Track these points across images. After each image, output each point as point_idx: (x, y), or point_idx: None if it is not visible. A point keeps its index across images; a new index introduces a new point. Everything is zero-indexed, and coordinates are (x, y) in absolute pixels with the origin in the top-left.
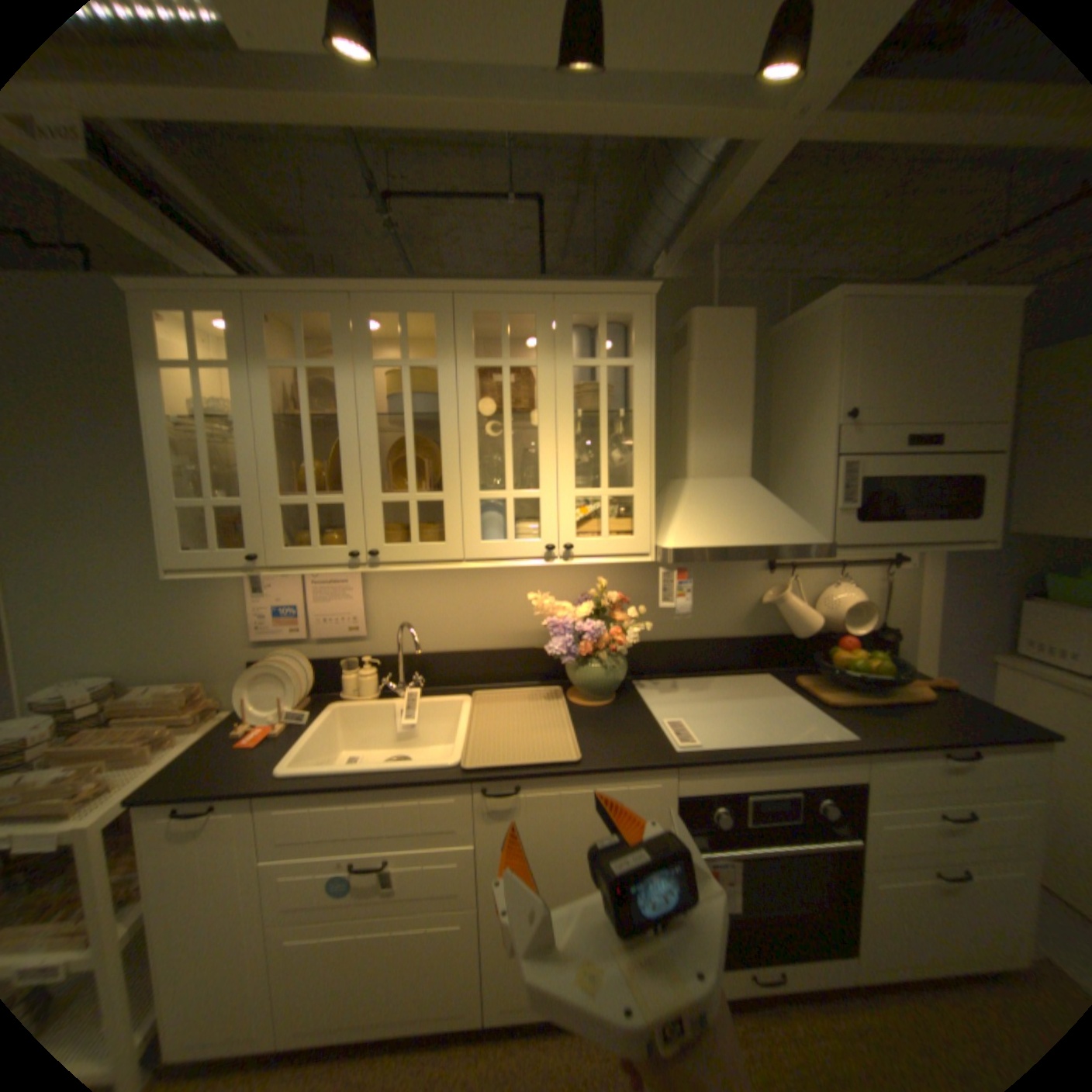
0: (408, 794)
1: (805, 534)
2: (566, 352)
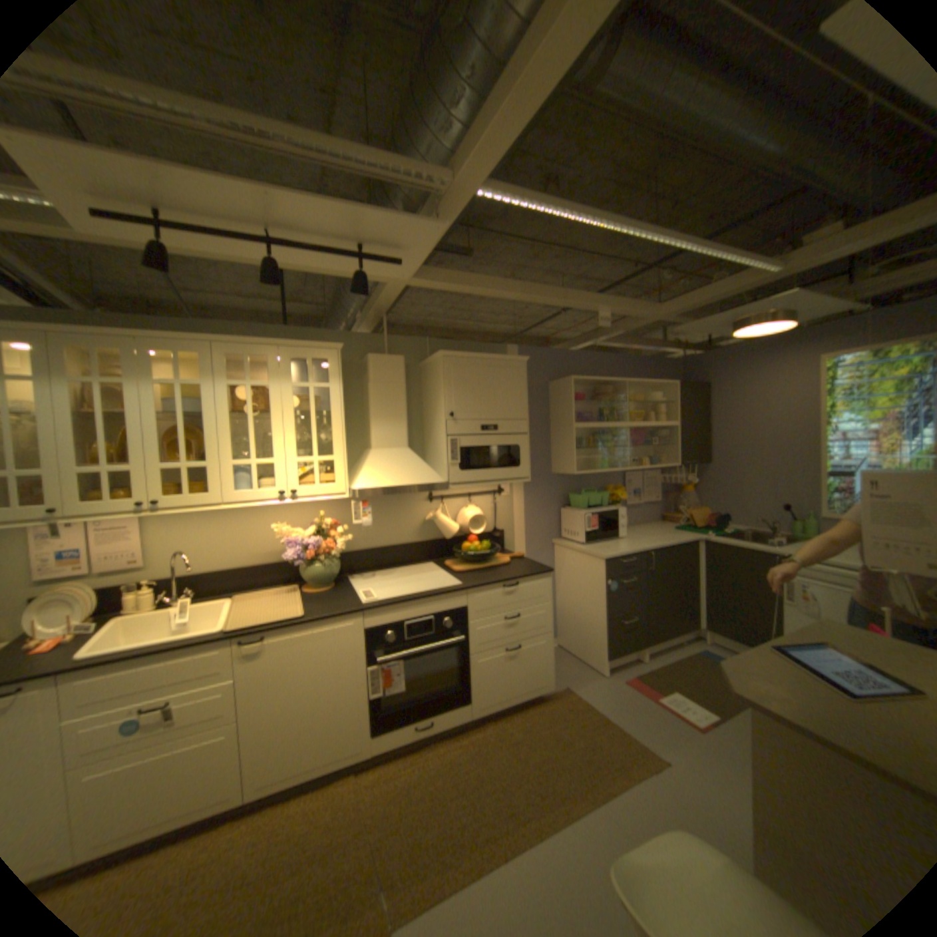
0: (185, 653)
1: (433, 478)
2: (288, 380)
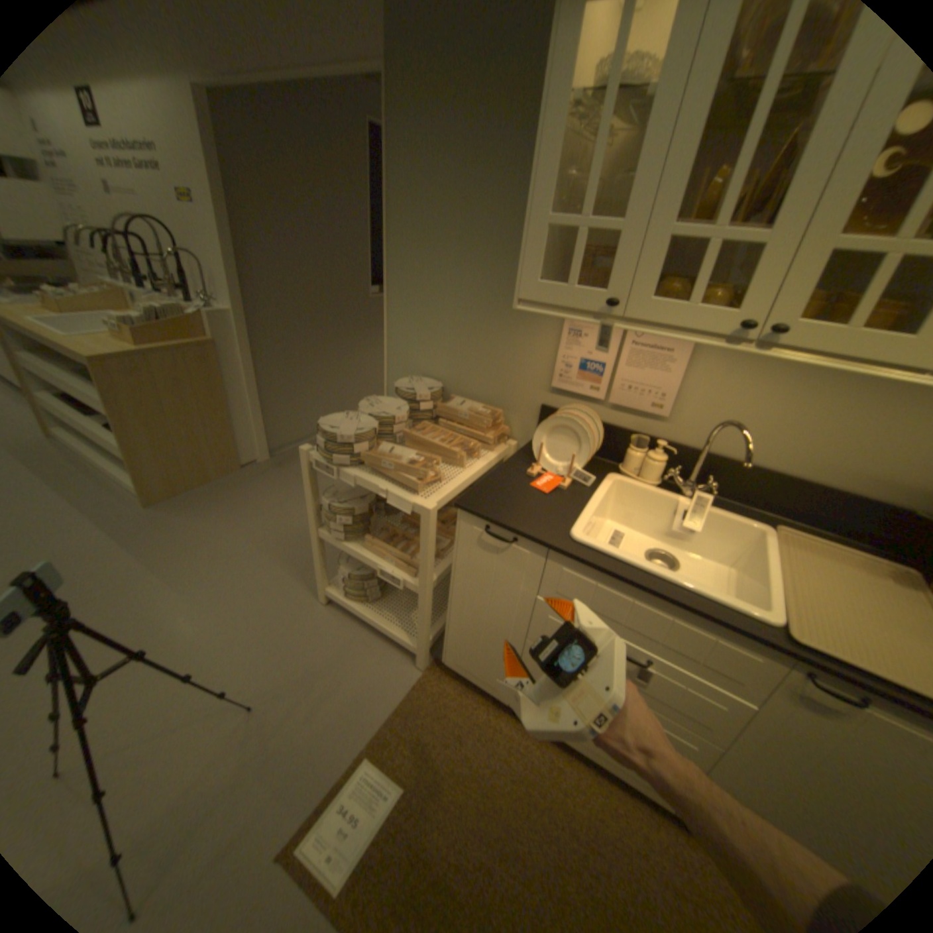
0: (709, 627)
1: None
2: None
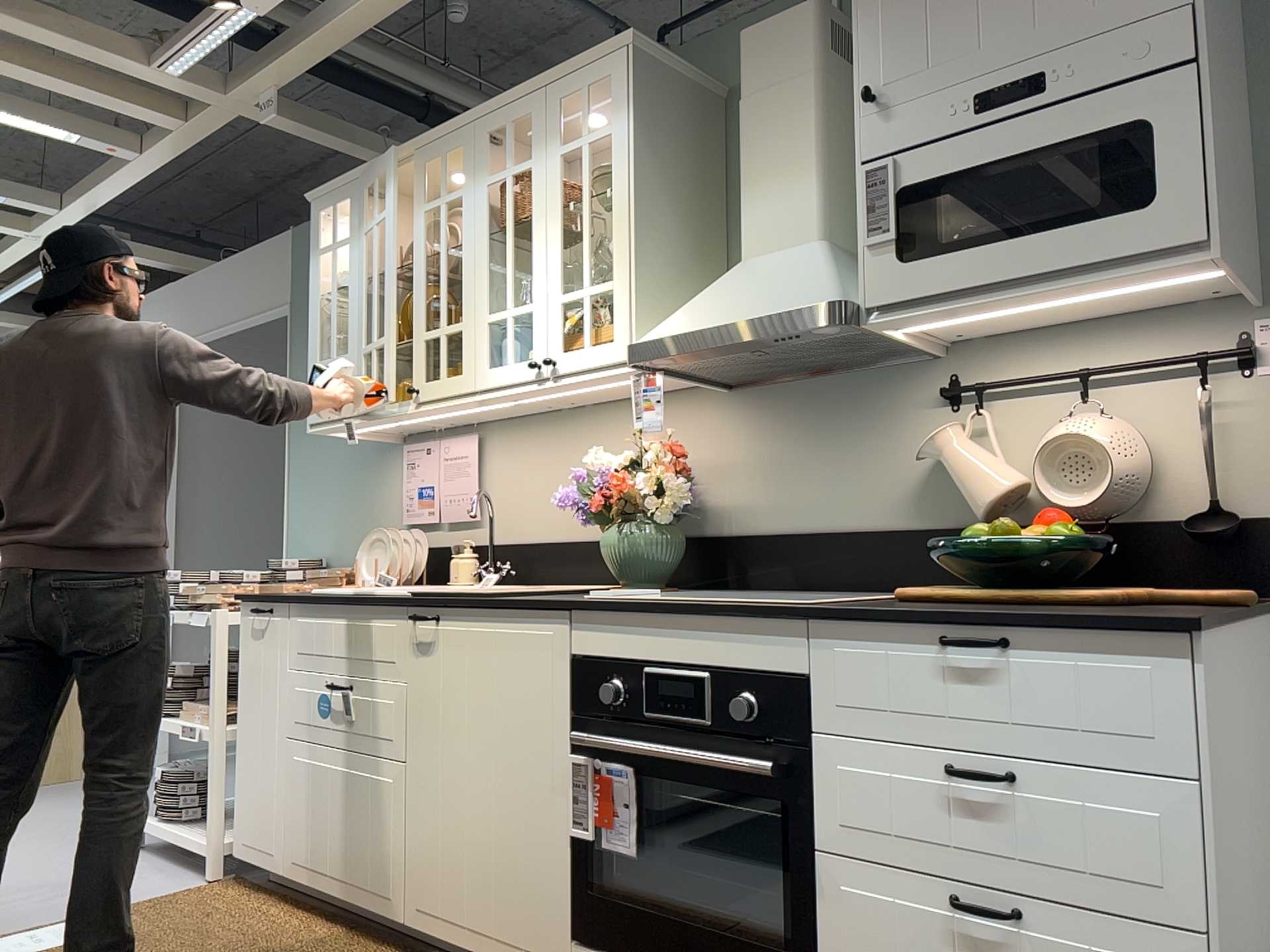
0: (368, 613)
1: (808, 297)
2: (553, 145)
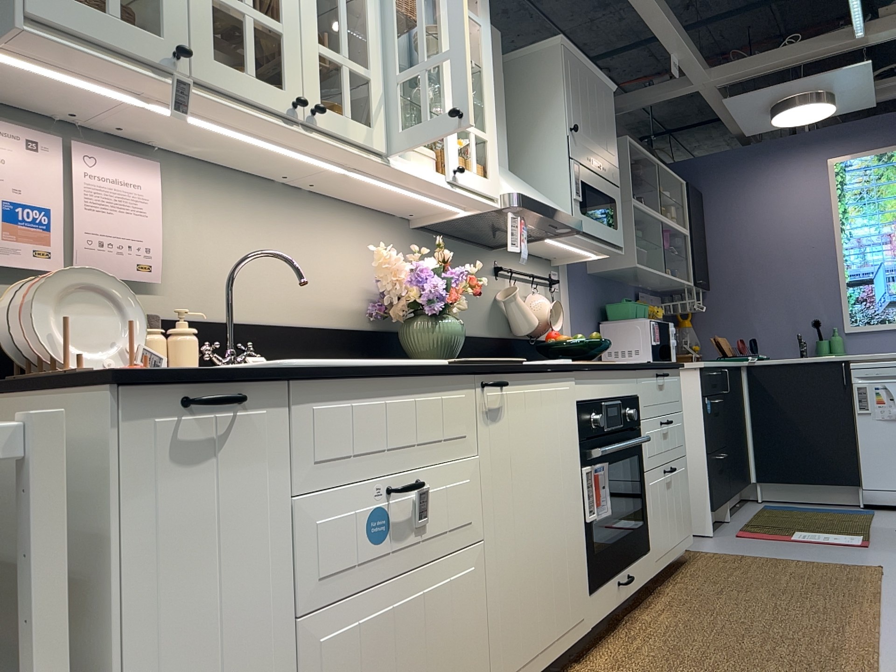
0: (432, 386)
1: (566, 211)
2: None
